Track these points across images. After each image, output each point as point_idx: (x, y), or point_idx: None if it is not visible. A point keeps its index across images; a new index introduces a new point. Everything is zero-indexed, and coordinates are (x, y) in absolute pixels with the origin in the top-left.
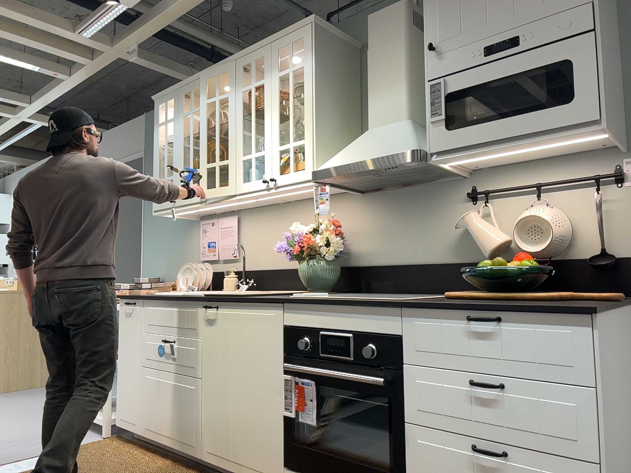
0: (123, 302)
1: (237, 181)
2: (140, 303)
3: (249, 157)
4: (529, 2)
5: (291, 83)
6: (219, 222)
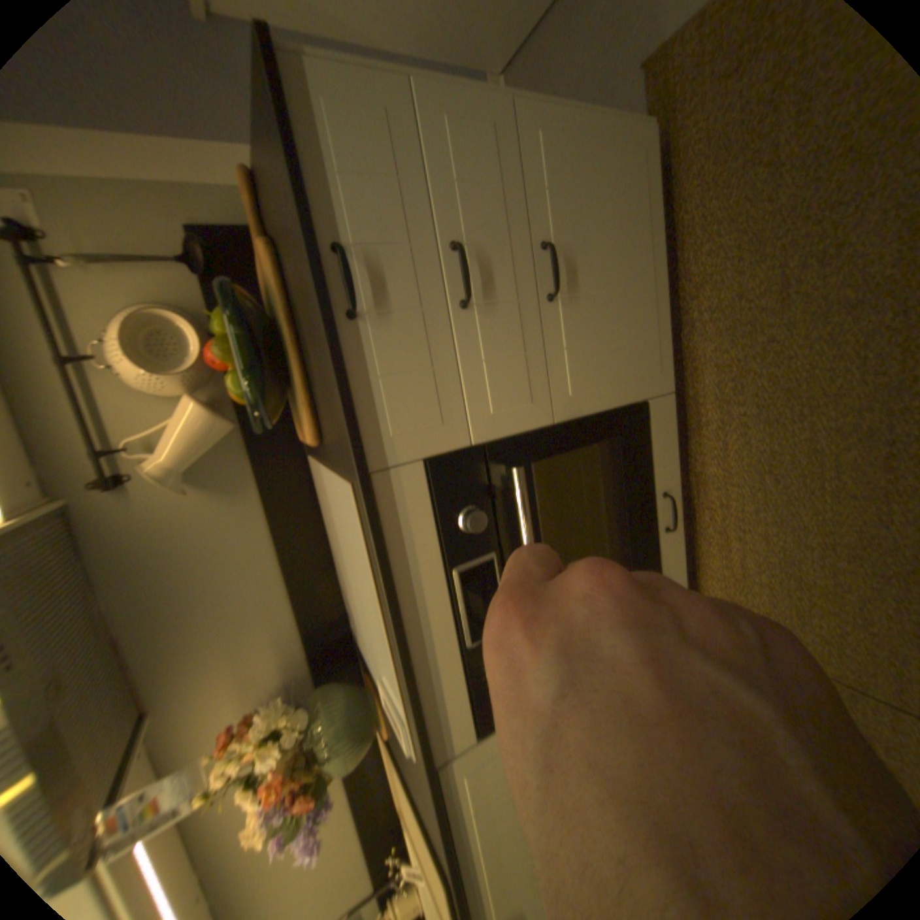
0: None
1: None
2: None
3: None
4: None
5: None
6: None
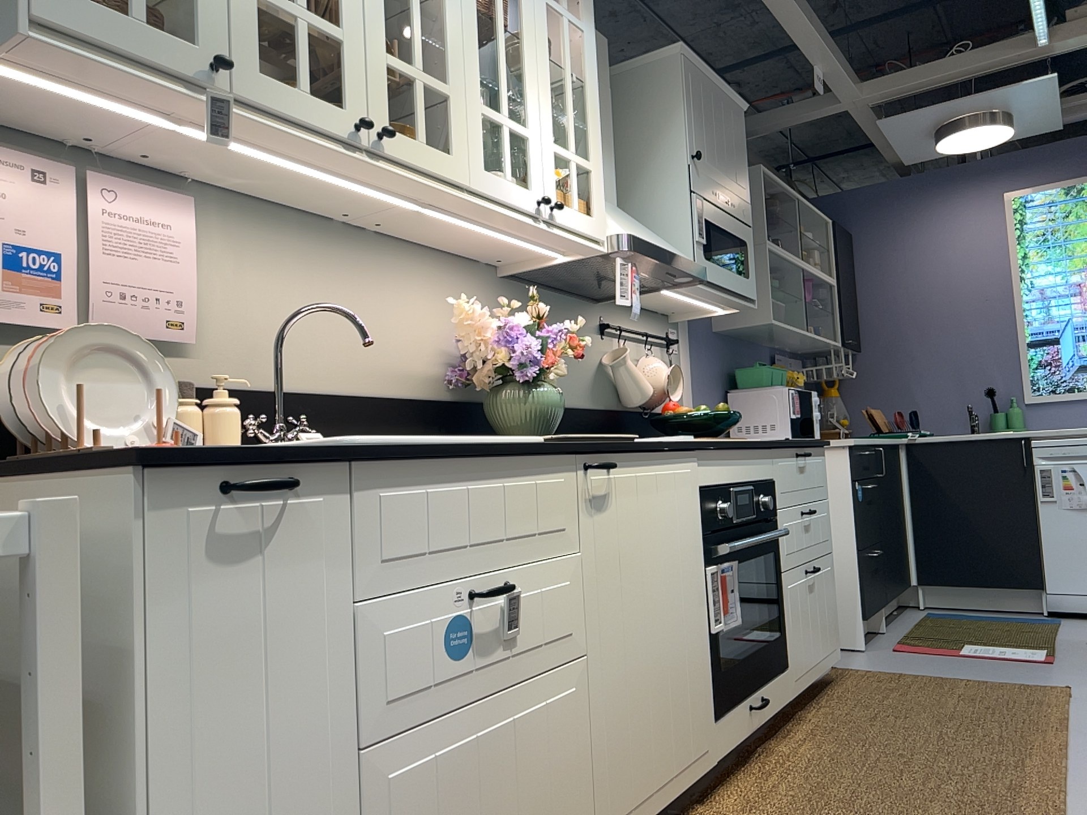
0: (179, 486)
1: (473, 156)
2: (325, 478)
3: (499, 122)
4: (734, 175)
5: (569, 42)
6: (100, 189)
